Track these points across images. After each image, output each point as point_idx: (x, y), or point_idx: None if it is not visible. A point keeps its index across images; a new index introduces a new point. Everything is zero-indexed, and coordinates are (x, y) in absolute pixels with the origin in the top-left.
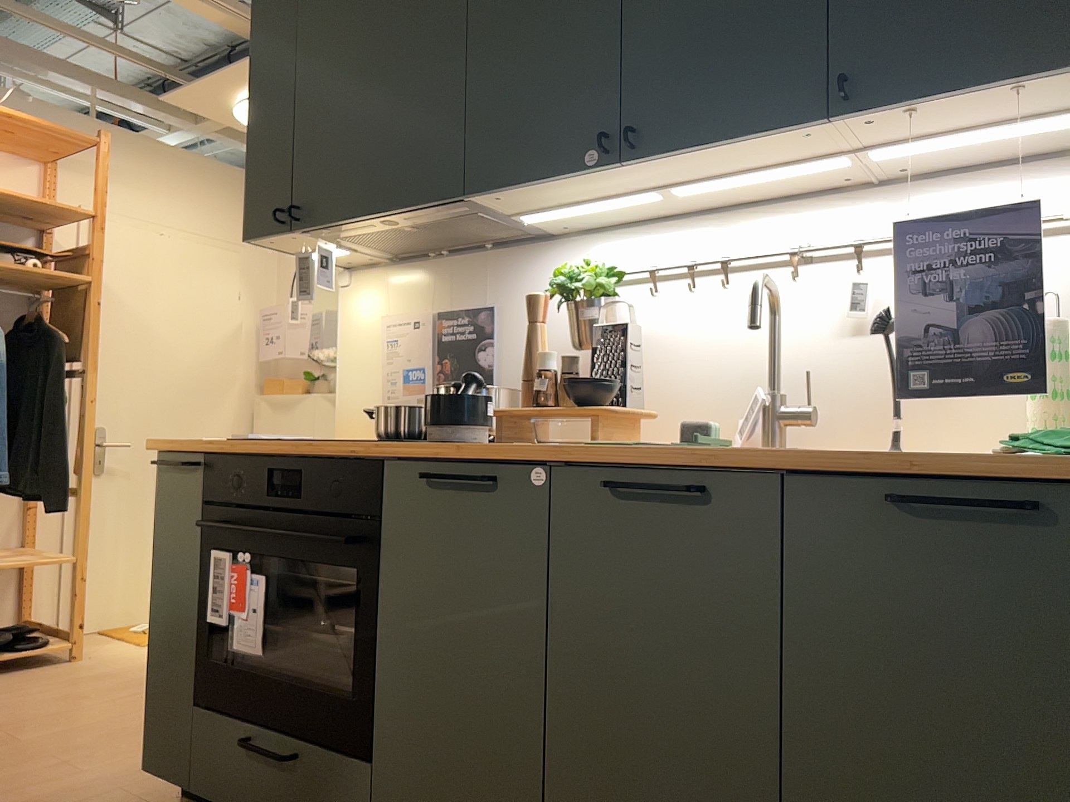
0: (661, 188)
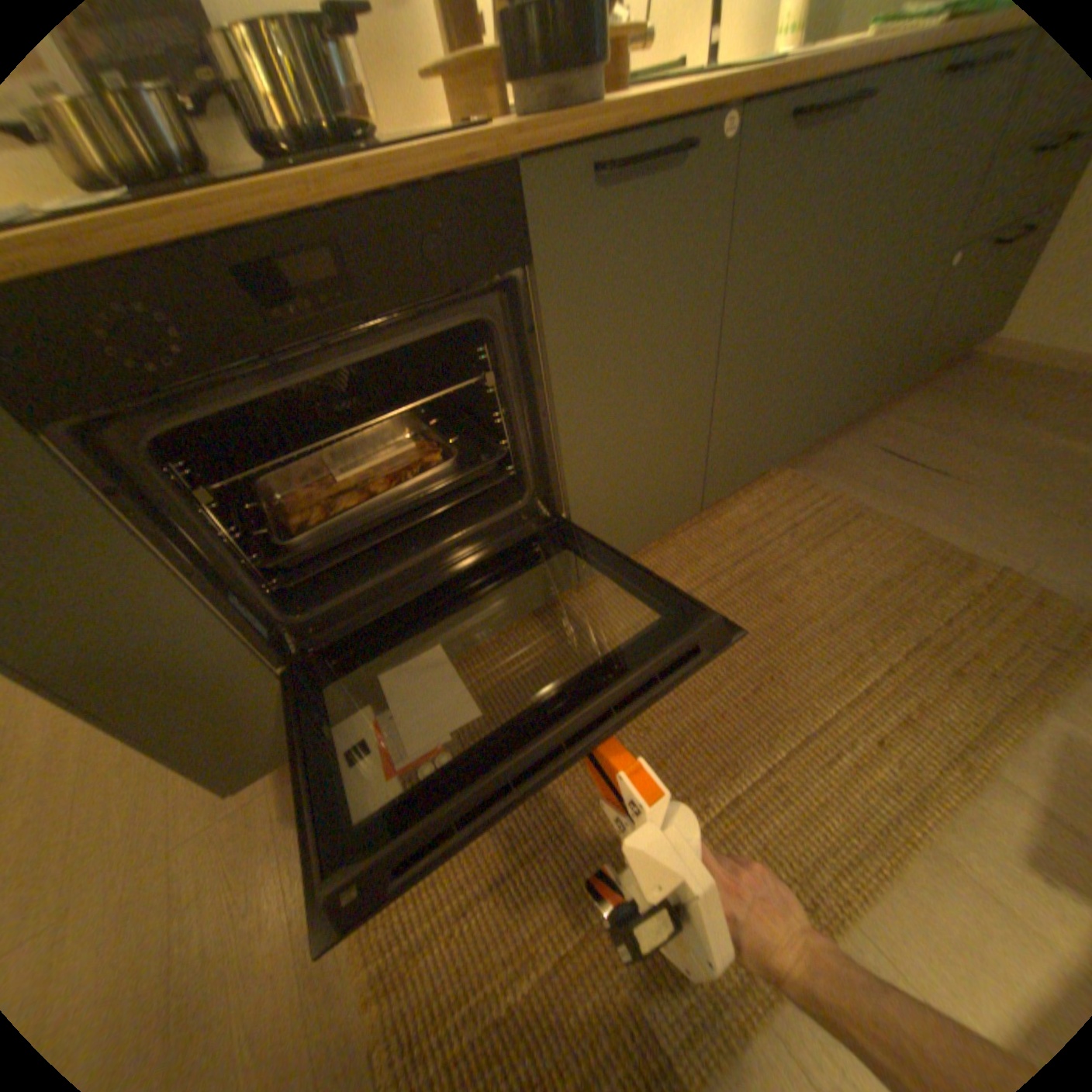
0: None
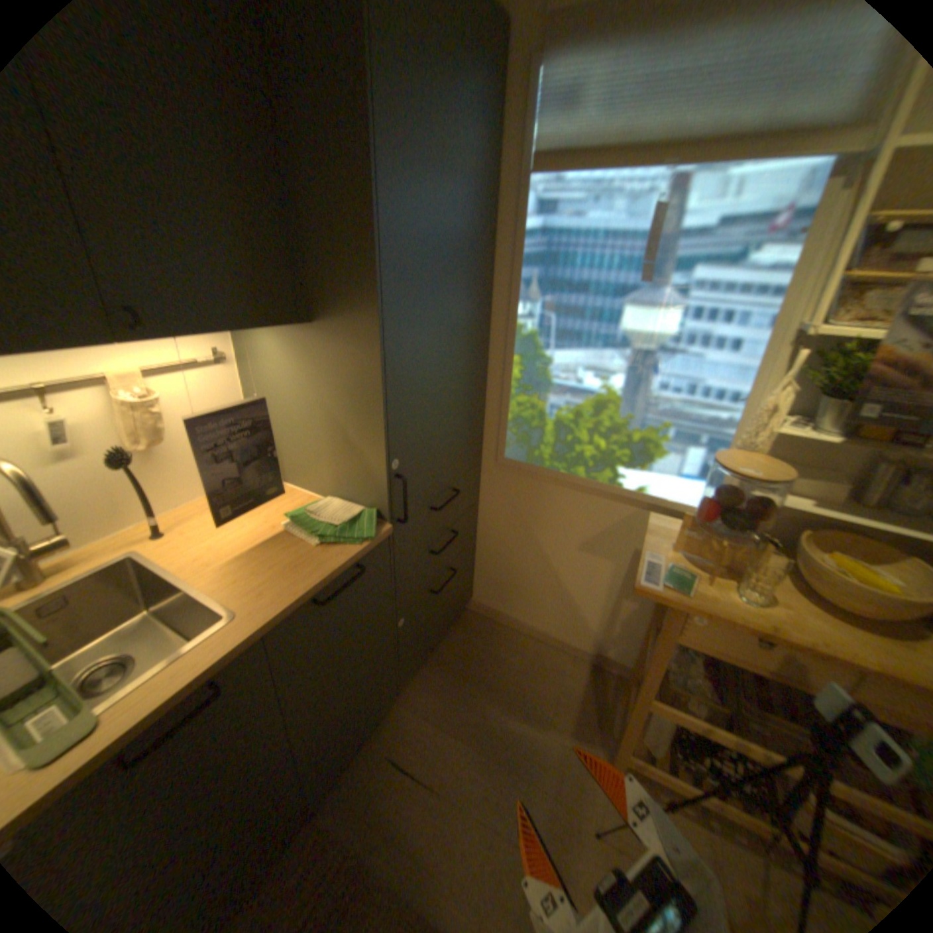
0: None
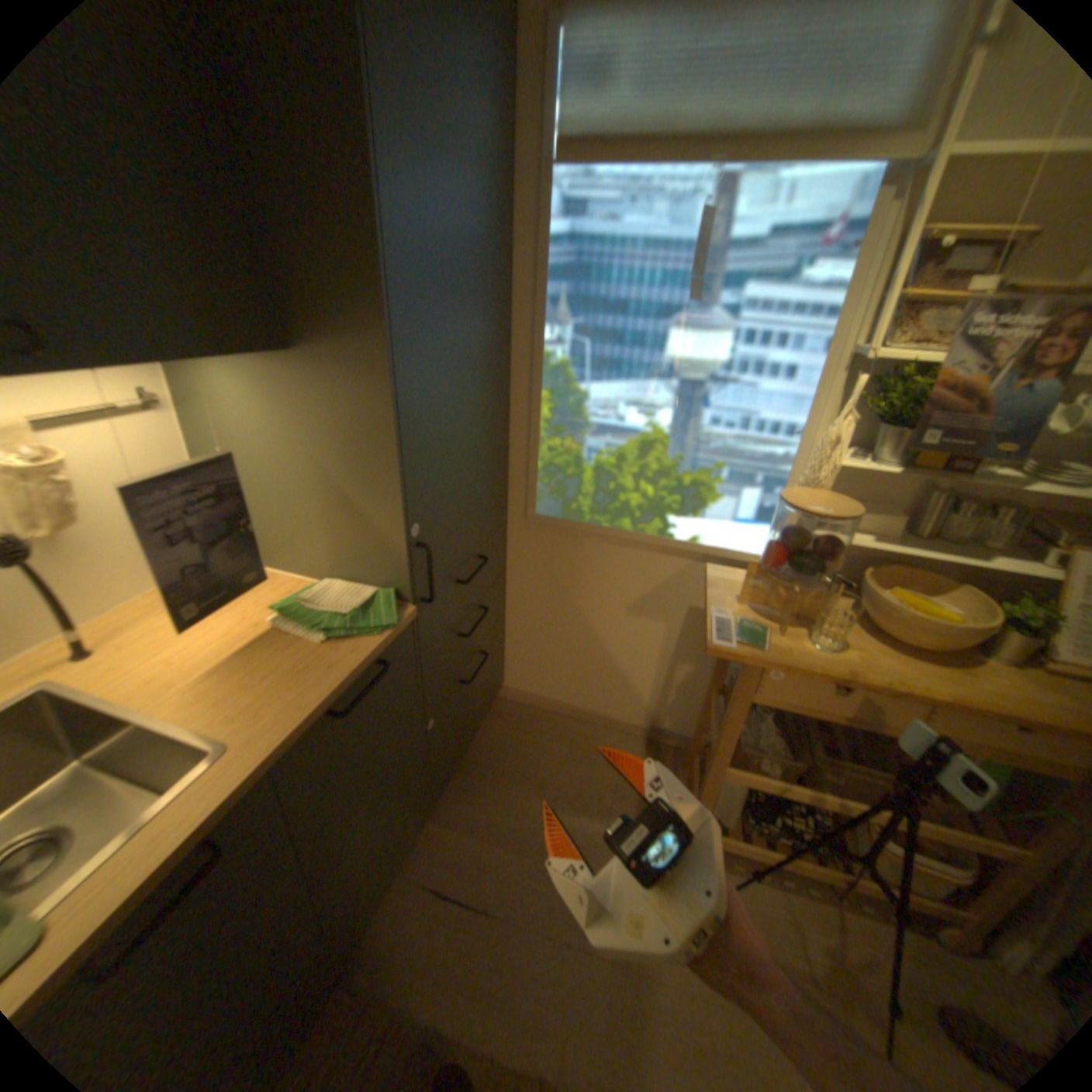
0: None
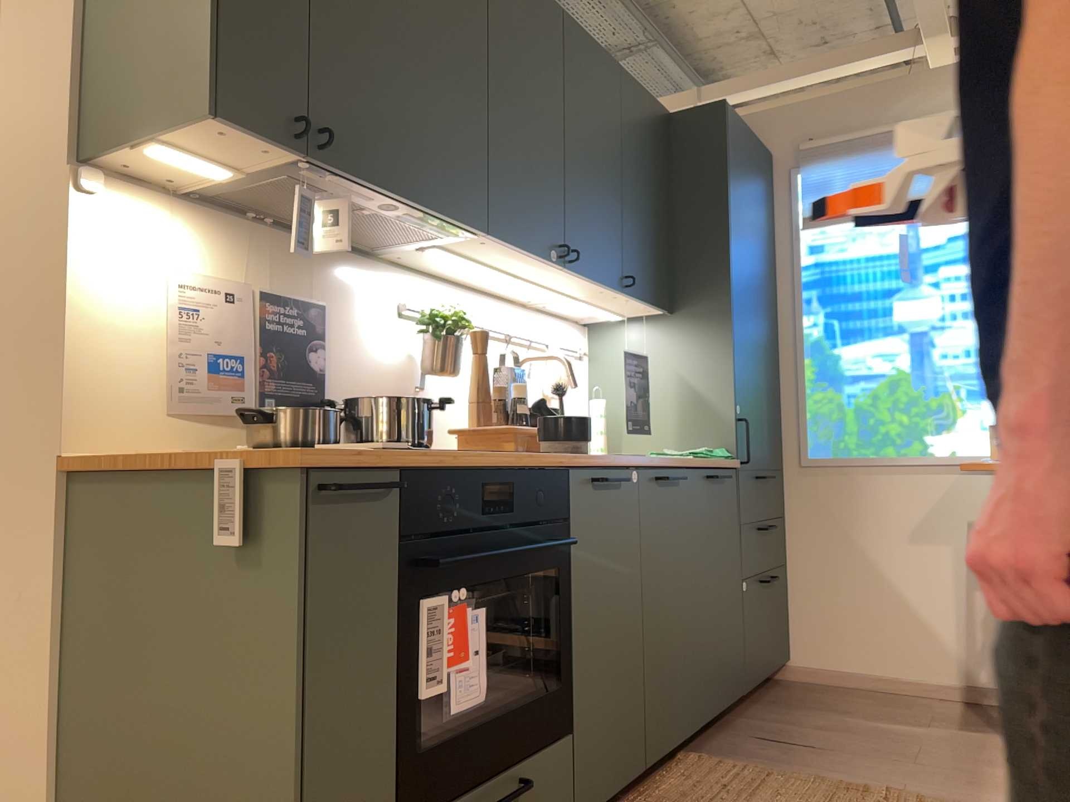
0: (517, 275)
